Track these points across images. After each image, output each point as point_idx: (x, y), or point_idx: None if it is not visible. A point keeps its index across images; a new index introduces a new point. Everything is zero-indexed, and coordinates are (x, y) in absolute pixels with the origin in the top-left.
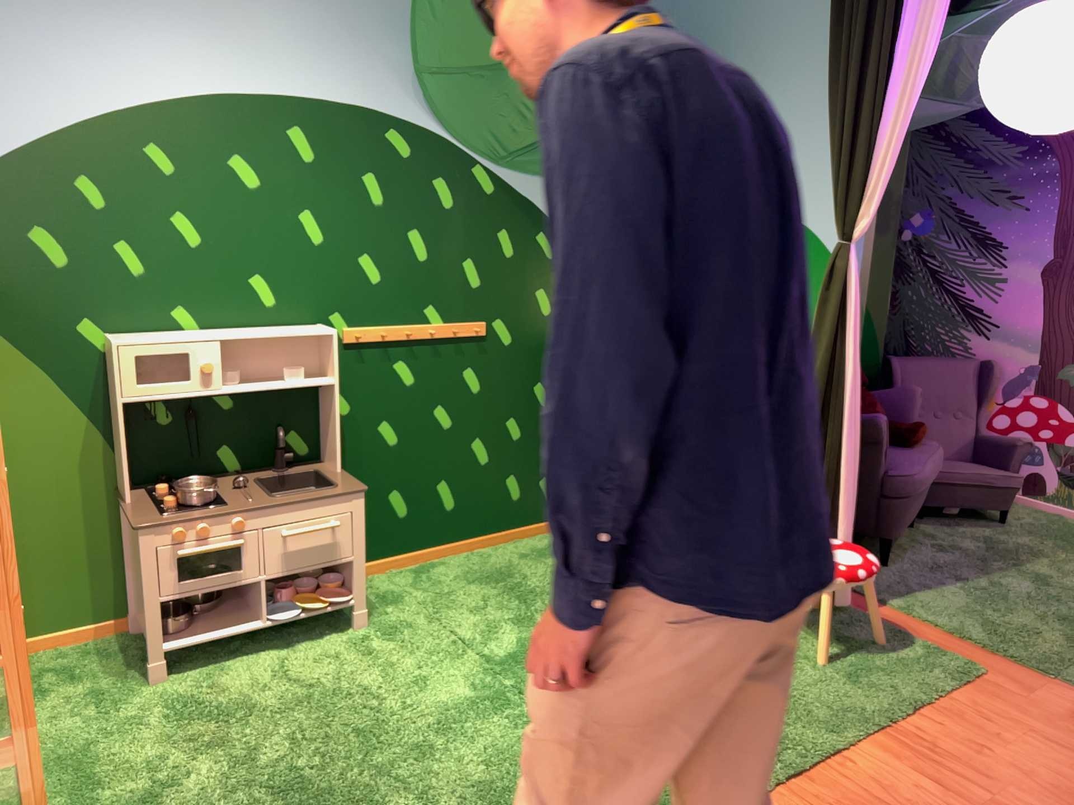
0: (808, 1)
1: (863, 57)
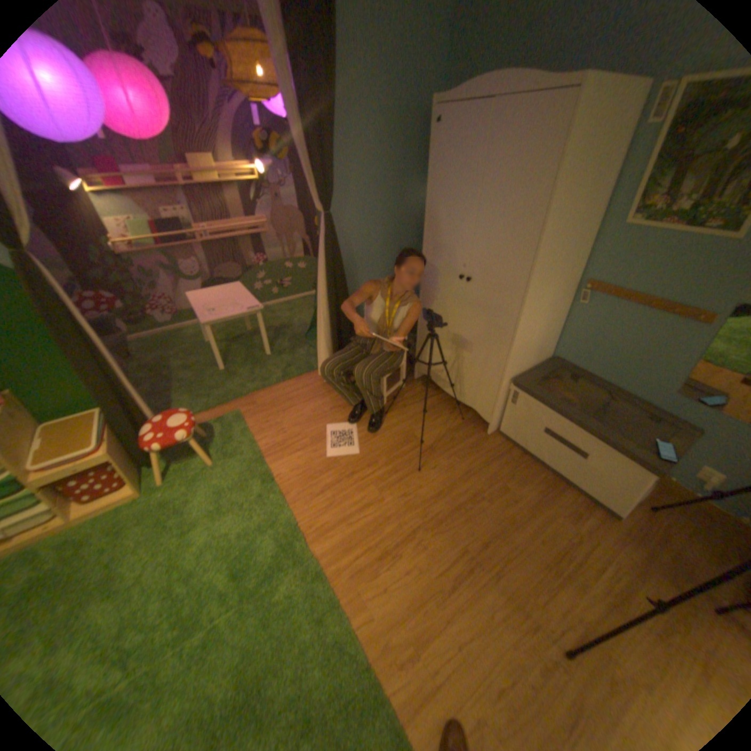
0: None
1: None
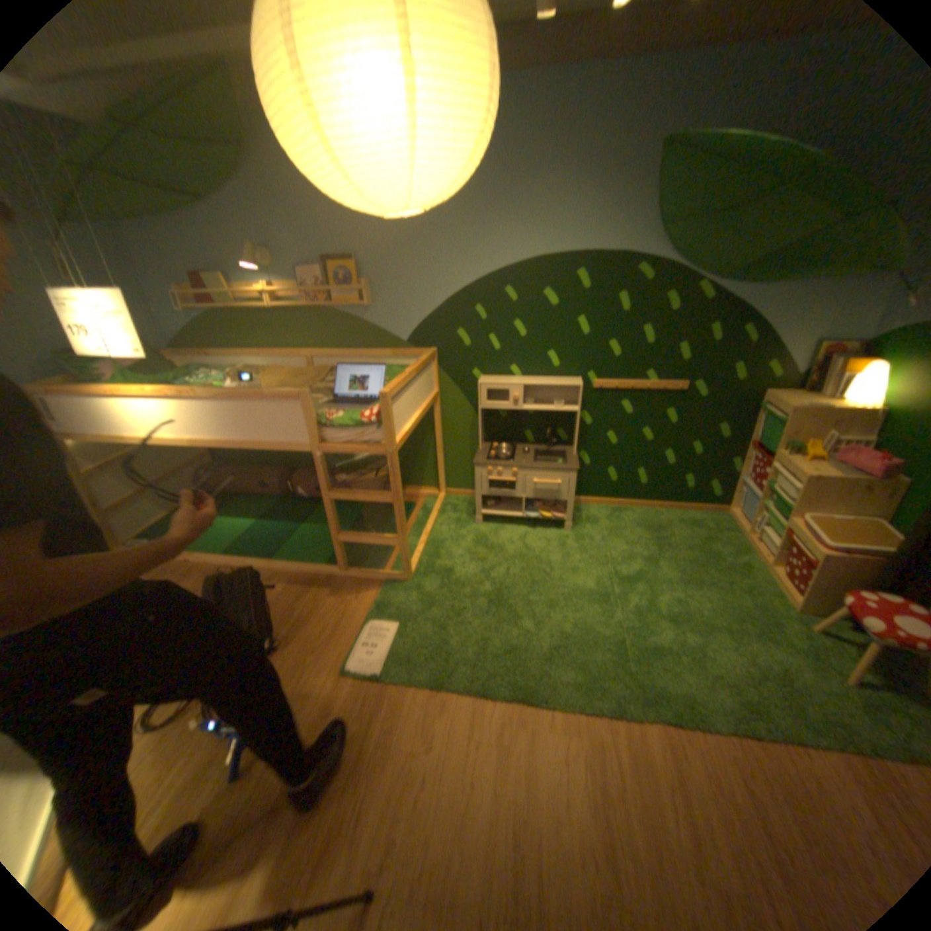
0: None
1: None
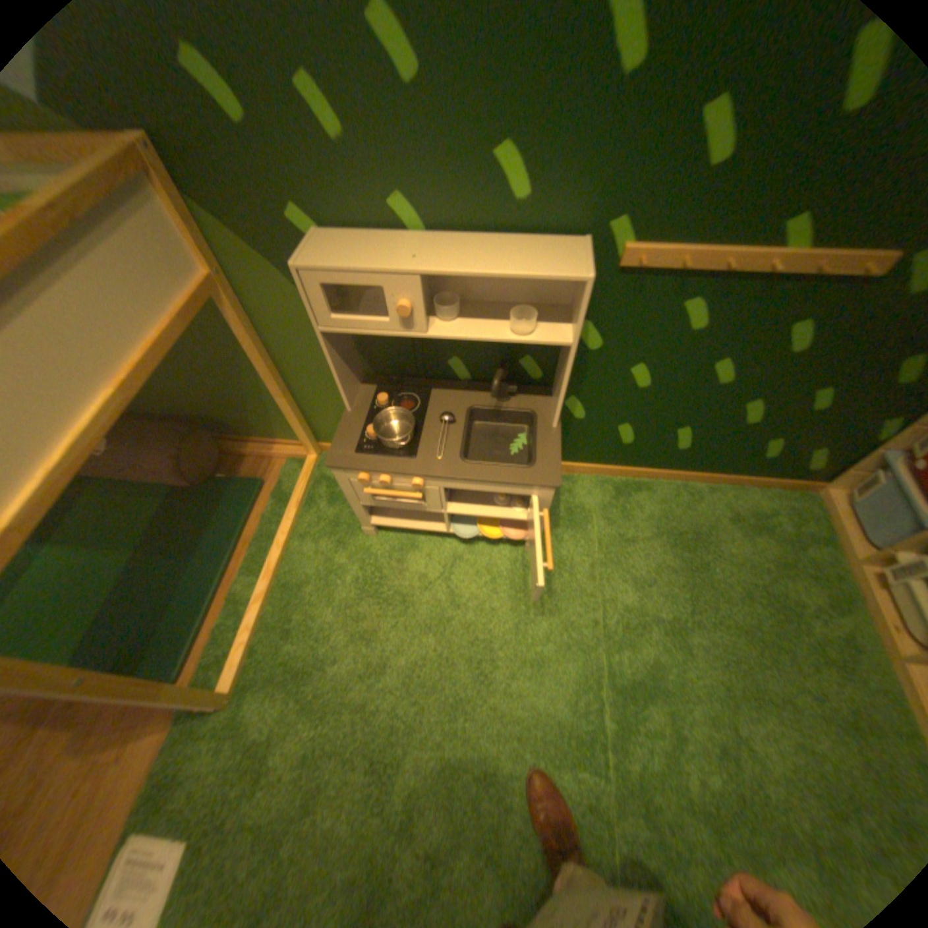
0: None
1: None
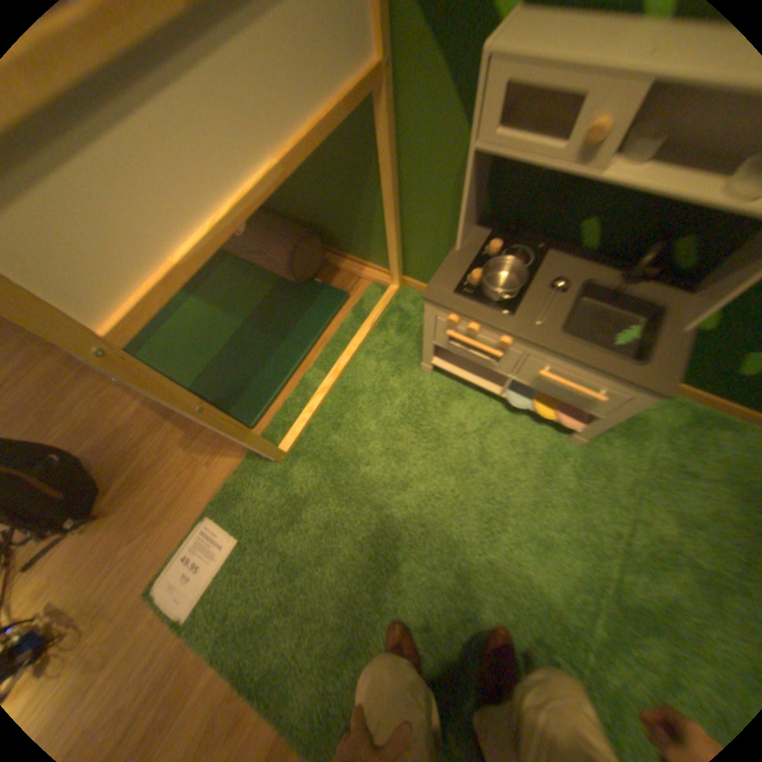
0: None
1: None
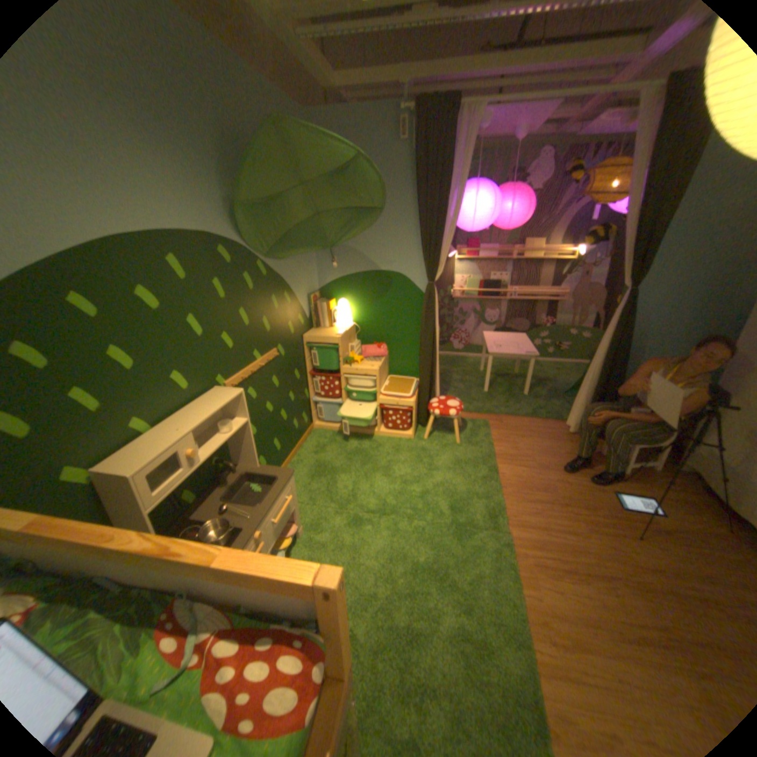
0: (393, 168)
1: (438, 203)
